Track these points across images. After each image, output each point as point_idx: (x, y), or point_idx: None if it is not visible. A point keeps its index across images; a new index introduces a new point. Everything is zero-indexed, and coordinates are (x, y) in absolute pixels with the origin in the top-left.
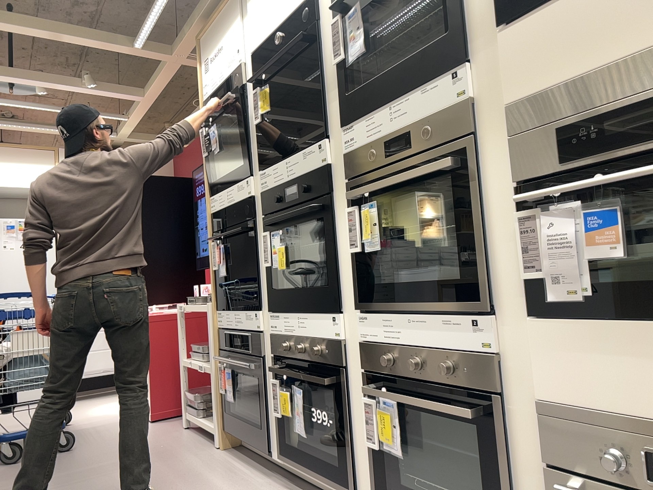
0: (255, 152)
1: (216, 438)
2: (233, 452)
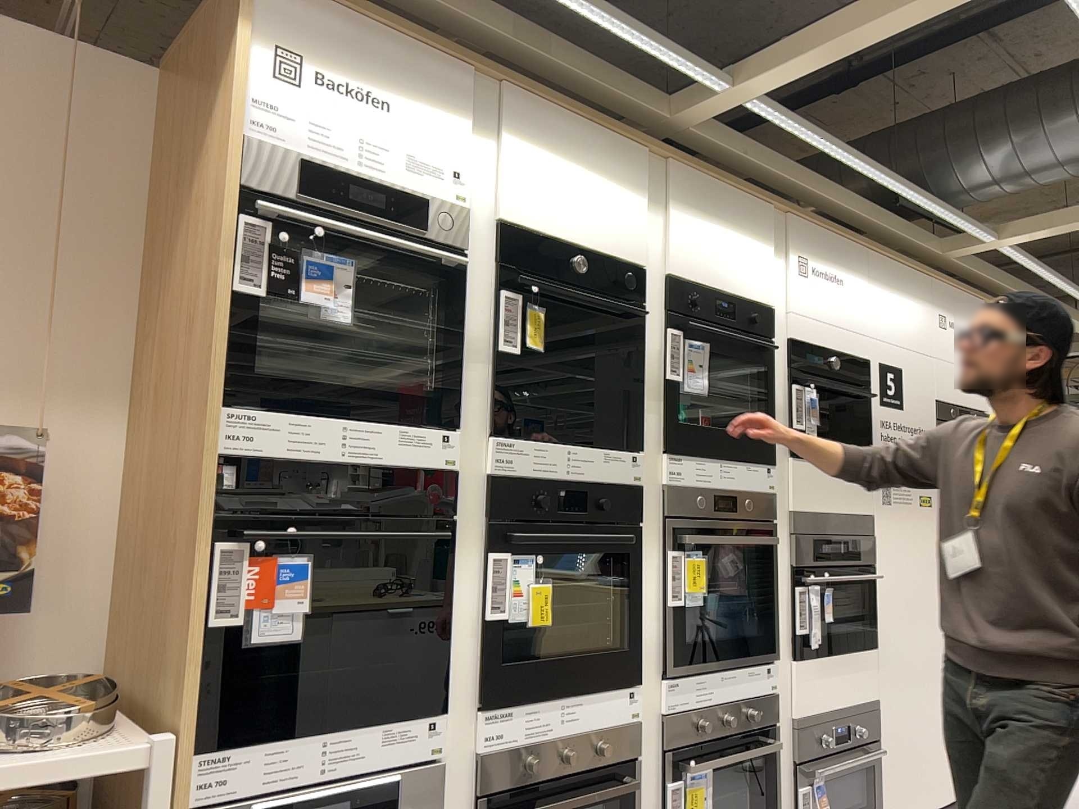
0: (477, 393)
1: None
2: None
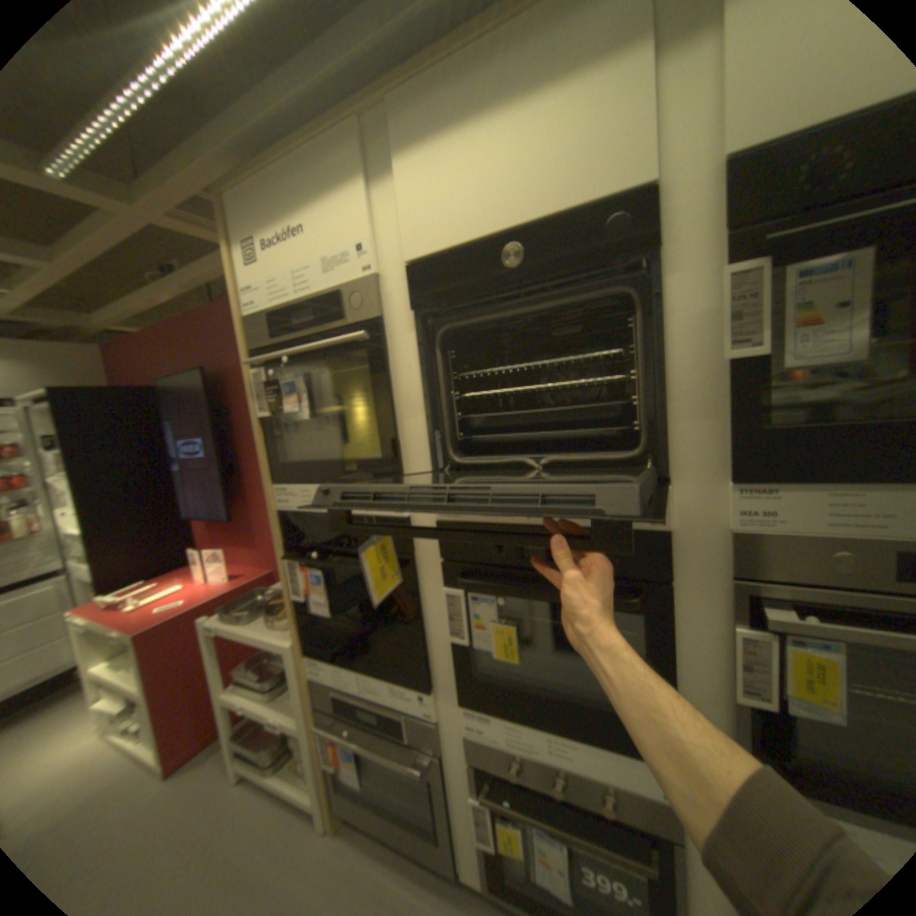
0: (417, 447)
1: (321, 823)
2: (354, 839)
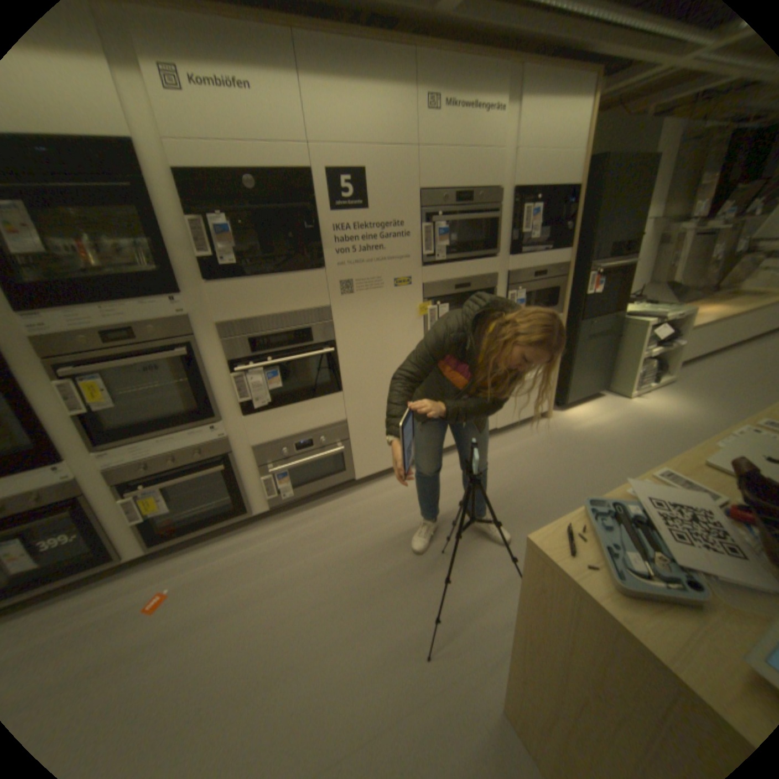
0: None
1: None
2: None
